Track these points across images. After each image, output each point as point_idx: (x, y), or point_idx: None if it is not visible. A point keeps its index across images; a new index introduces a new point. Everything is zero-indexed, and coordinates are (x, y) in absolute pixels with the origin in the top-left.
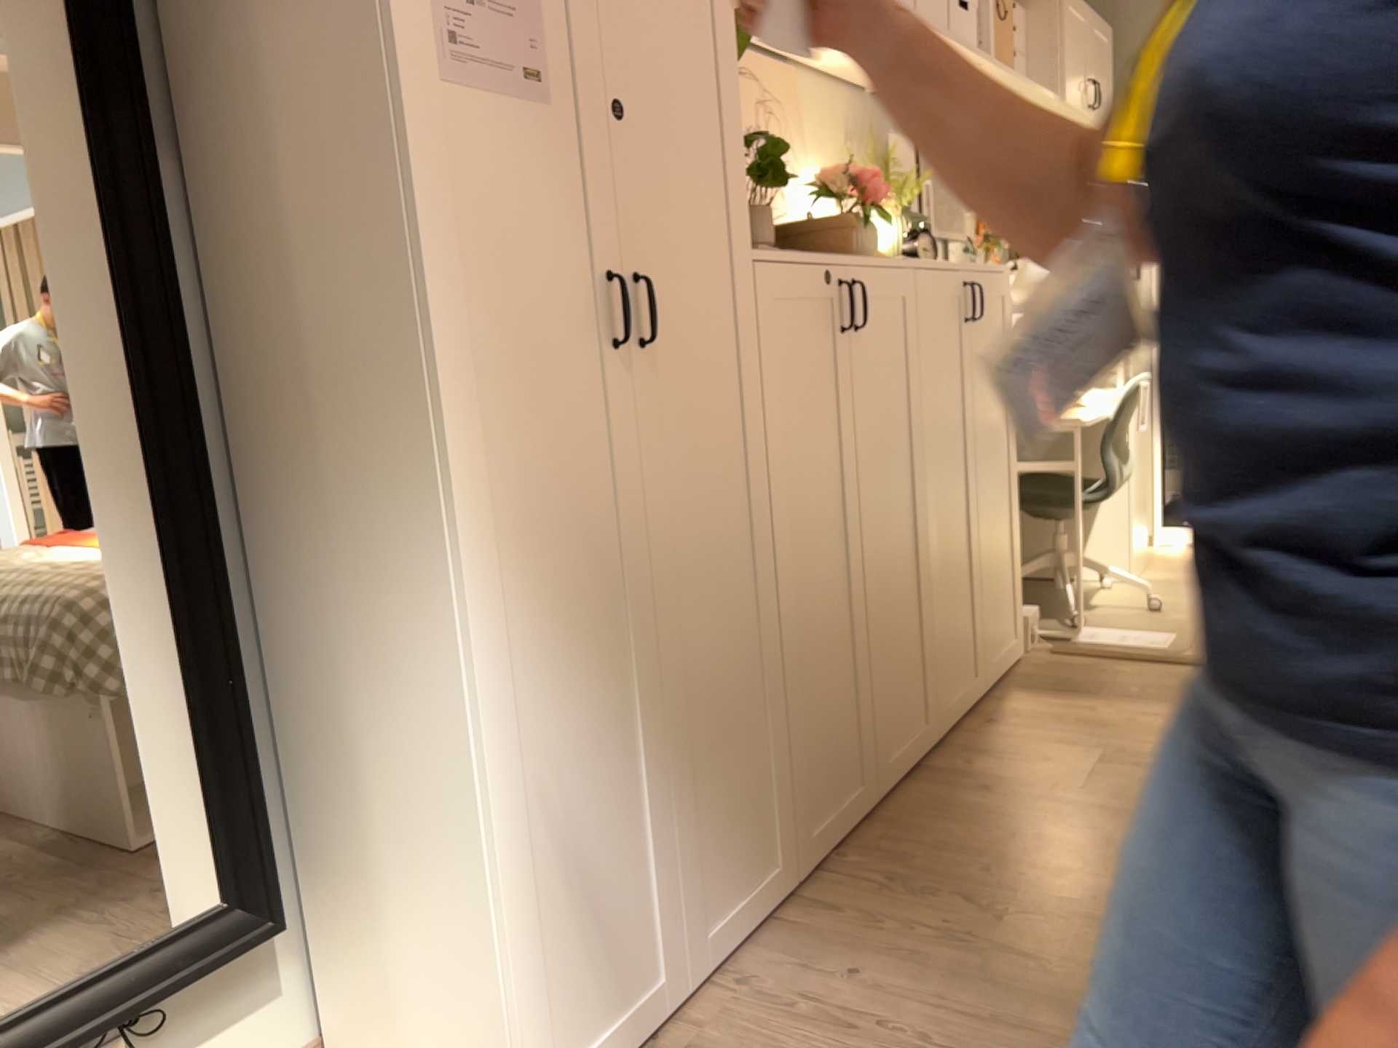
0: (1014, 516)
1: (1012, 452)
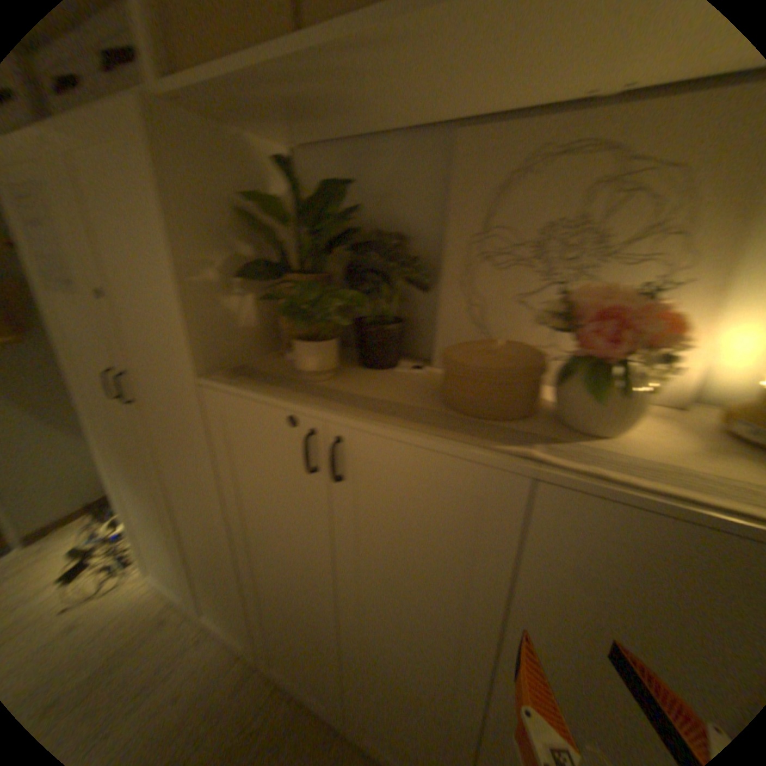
0: None
1: None
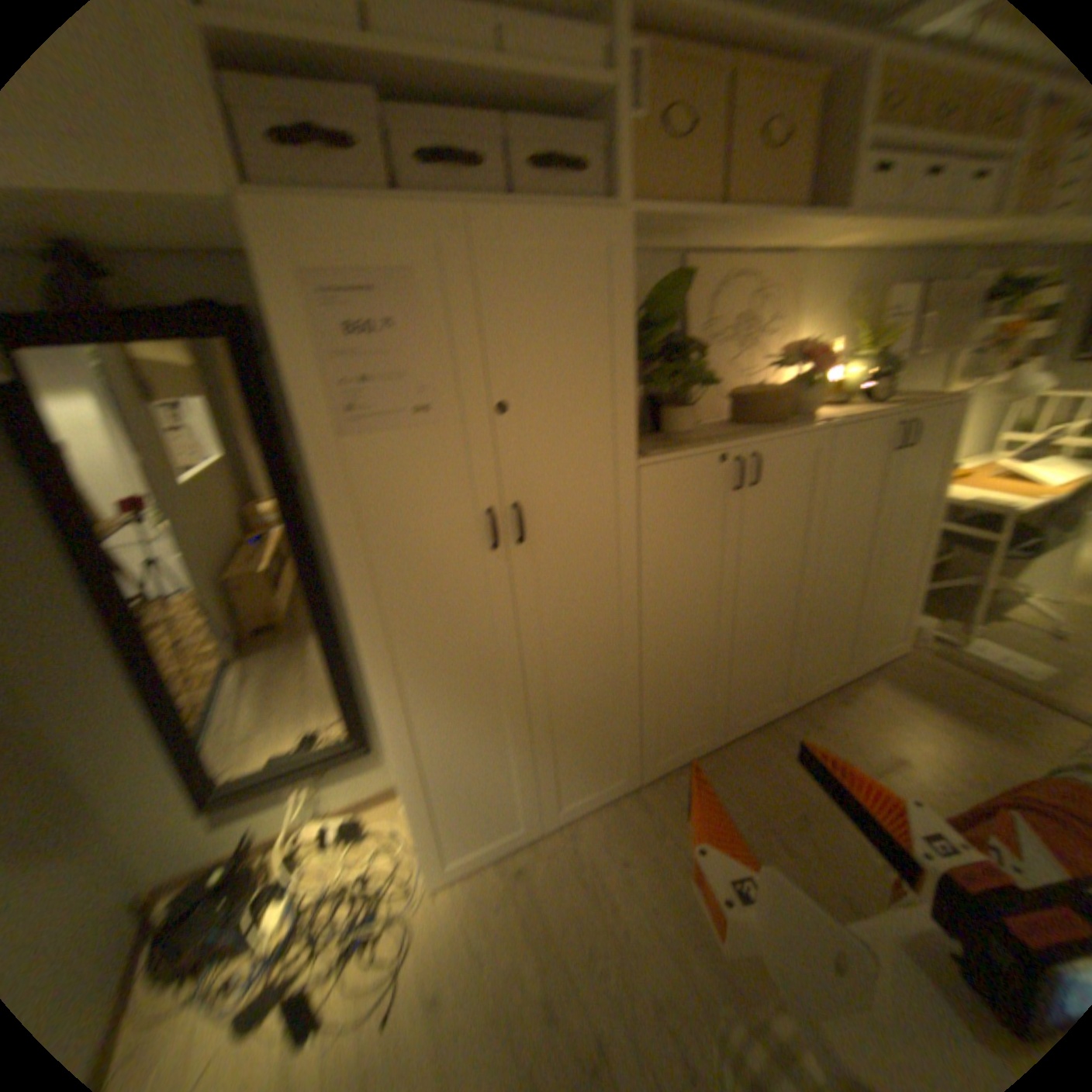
0: (928, 572)
1: (940, 531)
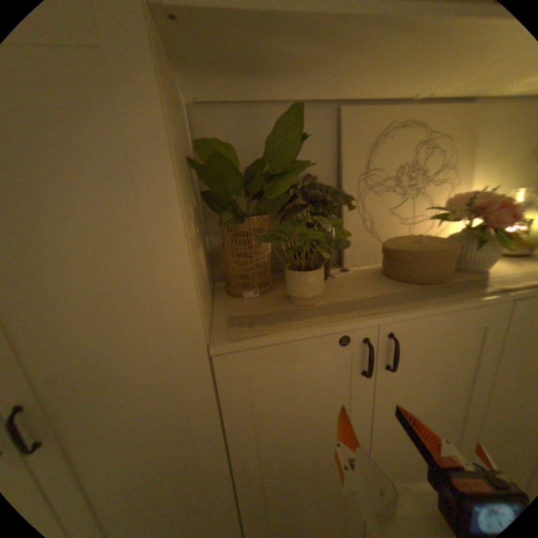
0: None
1: None
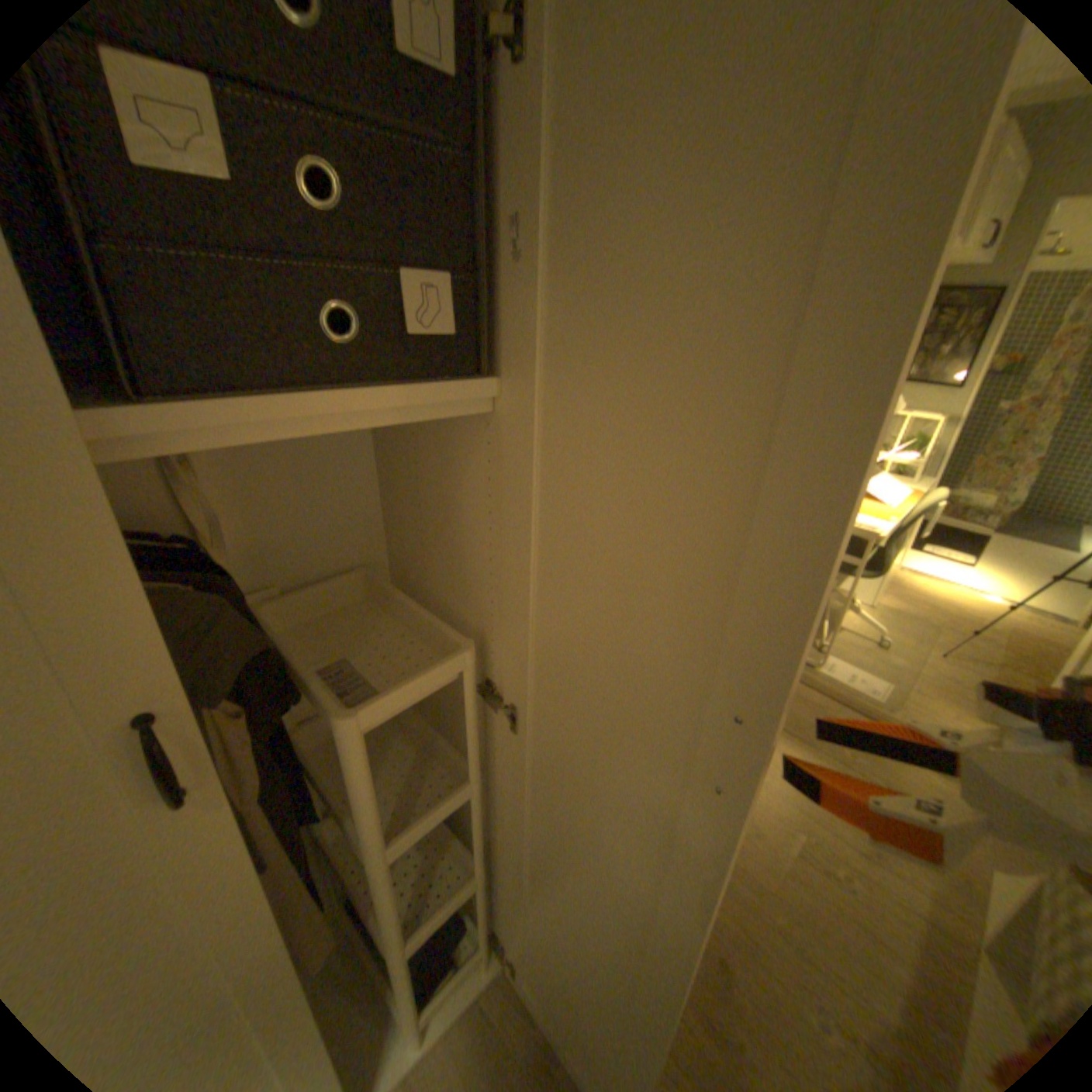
0: None
1: None
